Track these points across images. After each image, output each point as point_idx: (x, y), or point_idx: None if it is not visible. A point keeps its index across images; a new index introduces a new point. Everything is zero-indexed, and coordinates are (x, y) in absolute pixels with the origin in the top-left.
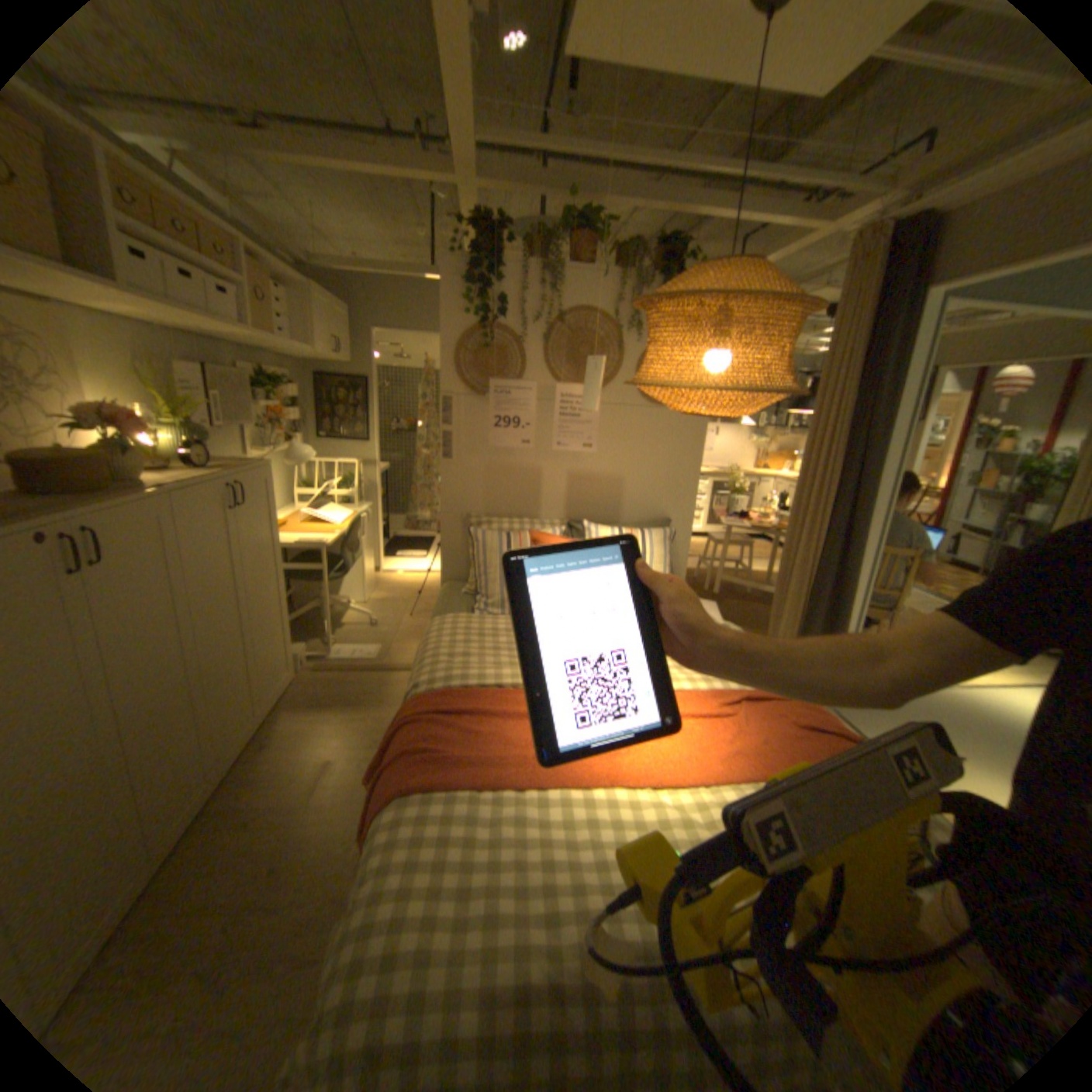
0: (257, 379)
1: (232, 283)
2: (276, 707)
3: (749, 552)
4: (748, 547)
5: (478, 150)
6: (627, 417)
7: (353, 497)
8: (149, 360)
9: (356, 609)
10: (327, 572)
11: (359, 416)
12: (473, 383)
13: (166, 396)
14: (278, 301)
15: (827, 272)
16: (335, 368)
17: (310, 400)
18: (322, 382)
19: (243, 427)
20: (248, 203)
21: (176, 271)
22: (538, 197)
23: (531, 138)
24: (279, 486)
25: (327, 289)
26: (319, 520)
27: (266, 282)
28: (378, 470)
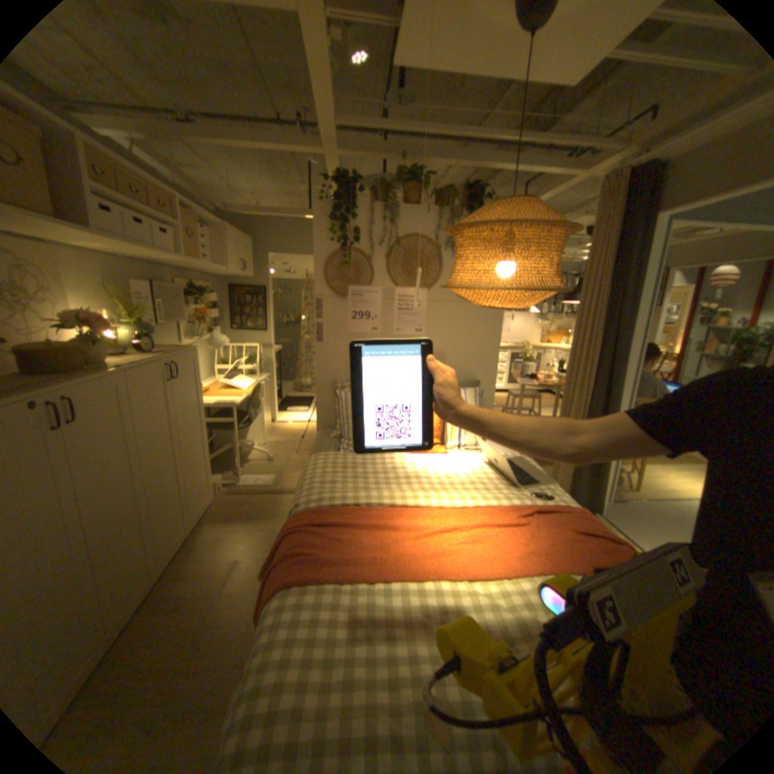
0: (188, 290)
1: (170, 225)
2: (199, 521)
3: (538, 403)
4: (537, 399)
5: (338, 130)
6: (446, 309)
7: (256, 369)
8: (113, 279)
9: (258, 449)
10: (236, 423)
11: (259, 313)
12: (337, 289)
13: (124, 304)
14: (202, 236)
15: (585, 204)
16: (243, 280)
17: (226, 303)
18: (234, 291)
19: (178, 323)
20: (183, 171)
21: (131, 218)
22: (380, 160)
23: (373, 121)
24: (204, 363)
25: (237, 227)
26: (231, 387)
27: (194, 223)
28: (273, 350)
